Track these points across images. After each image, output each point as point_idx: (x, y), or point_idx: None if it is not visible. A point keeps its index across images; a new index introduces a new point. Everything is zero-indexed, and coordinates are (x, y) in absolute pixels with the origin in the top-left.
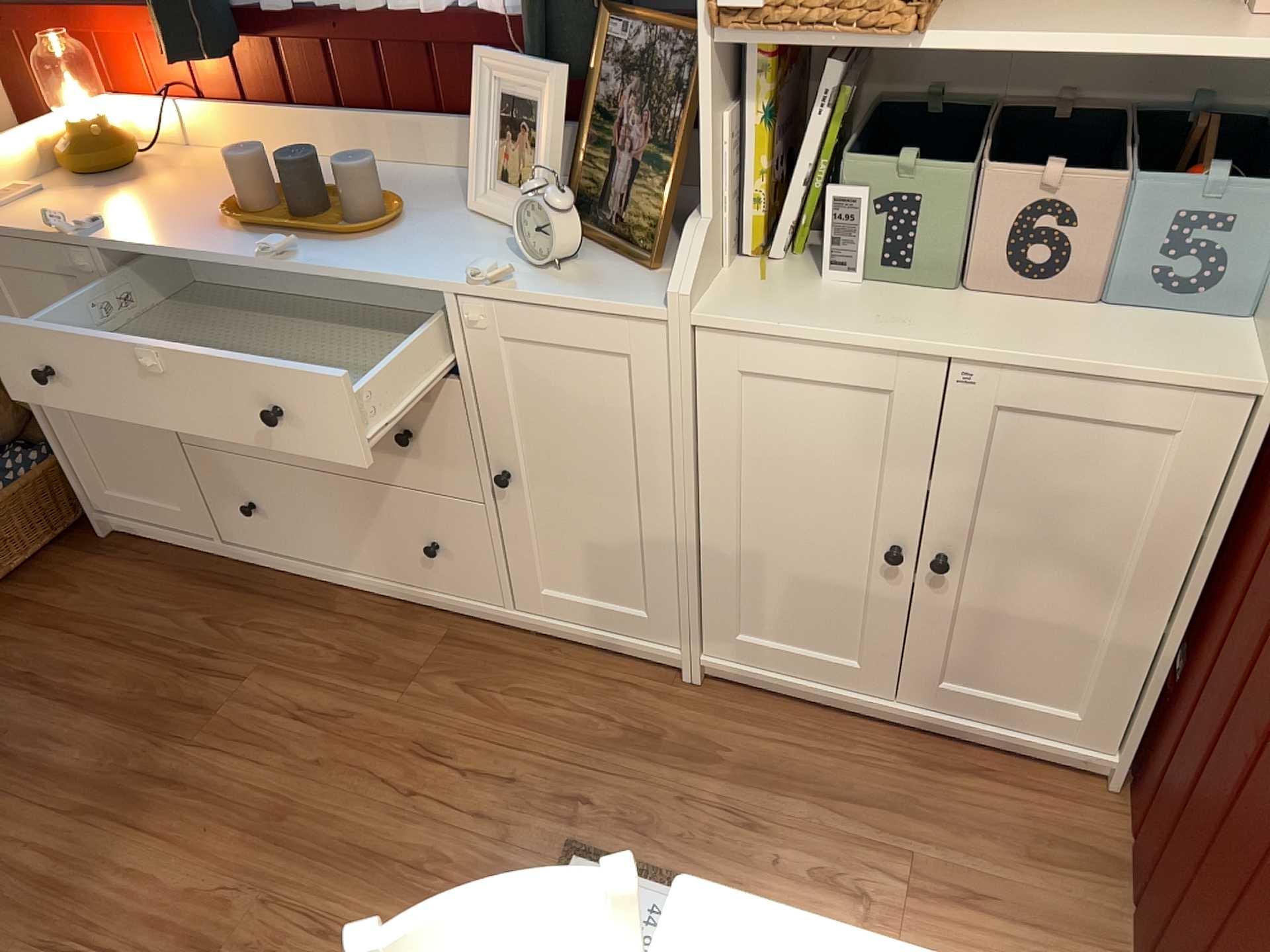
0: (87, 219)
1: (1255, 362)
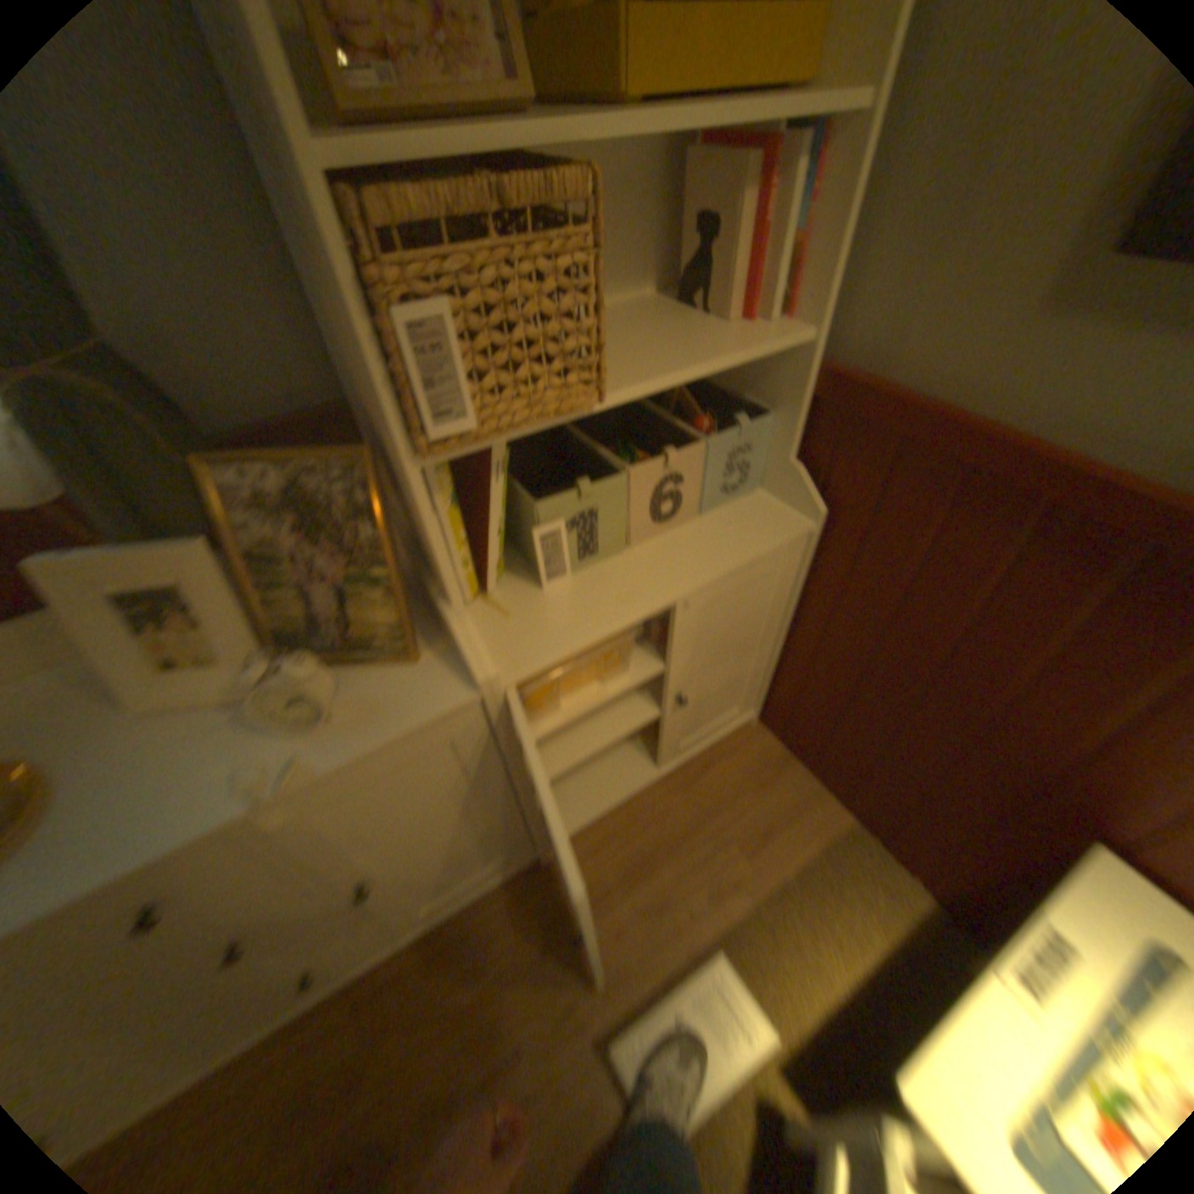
0: None
1: (796, 517)
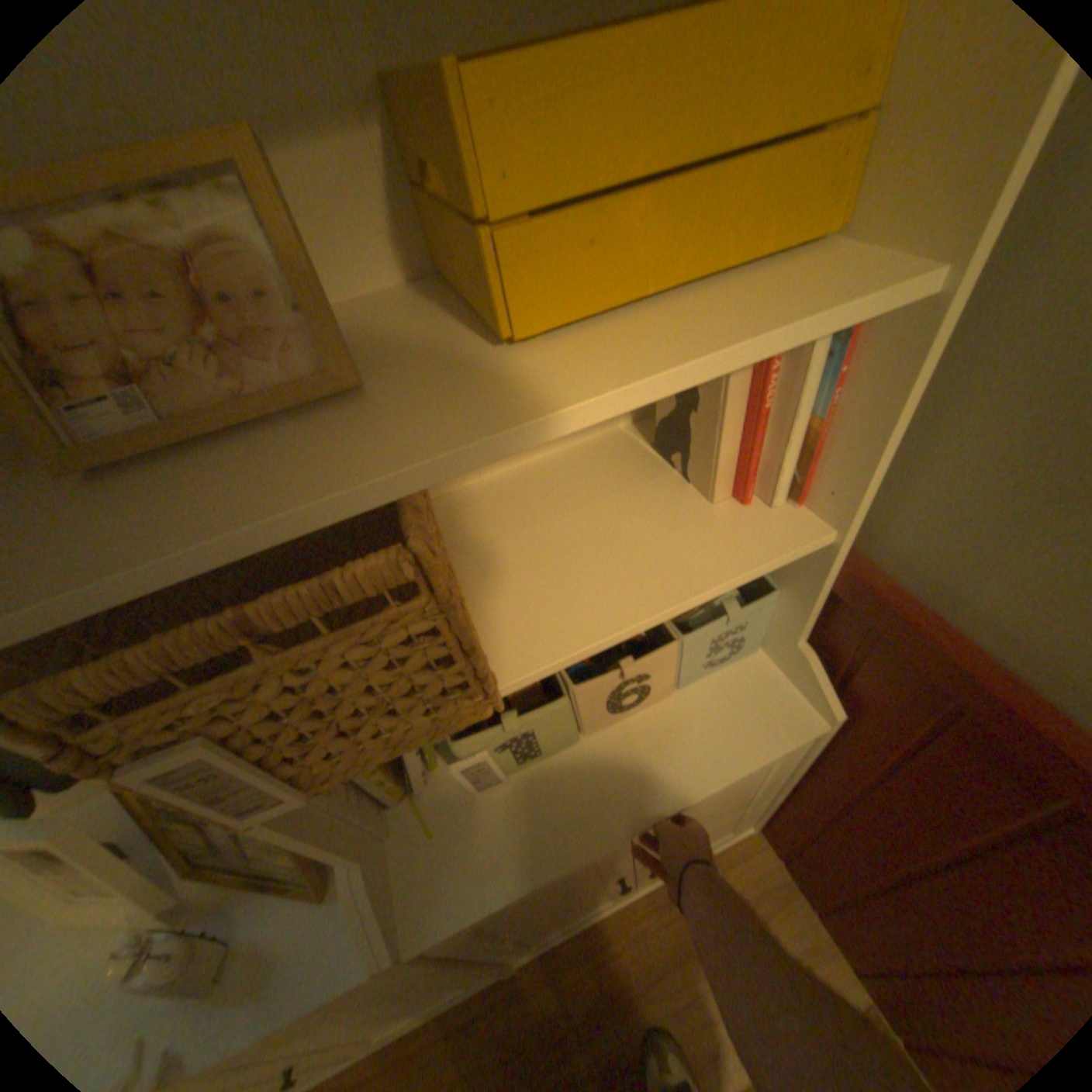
0: None
1: (806, 710)
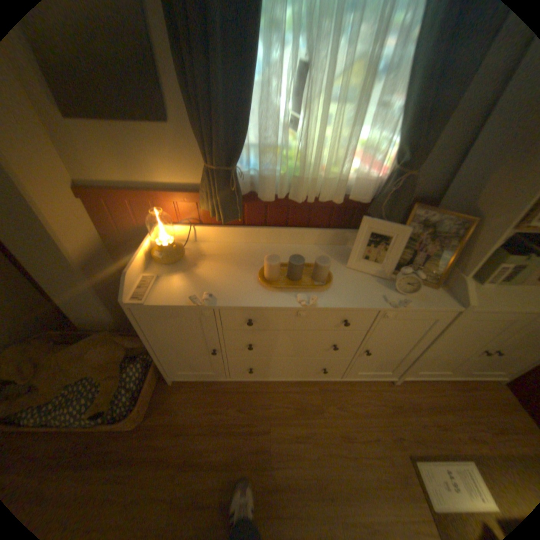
0: (206, 295)
1: None
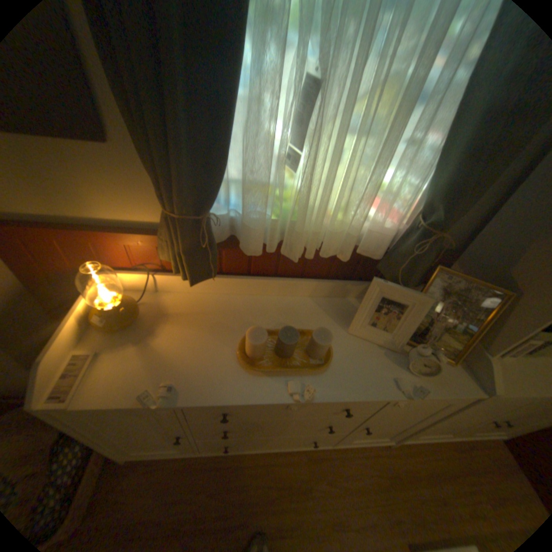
0: (163, 389)
1: None
